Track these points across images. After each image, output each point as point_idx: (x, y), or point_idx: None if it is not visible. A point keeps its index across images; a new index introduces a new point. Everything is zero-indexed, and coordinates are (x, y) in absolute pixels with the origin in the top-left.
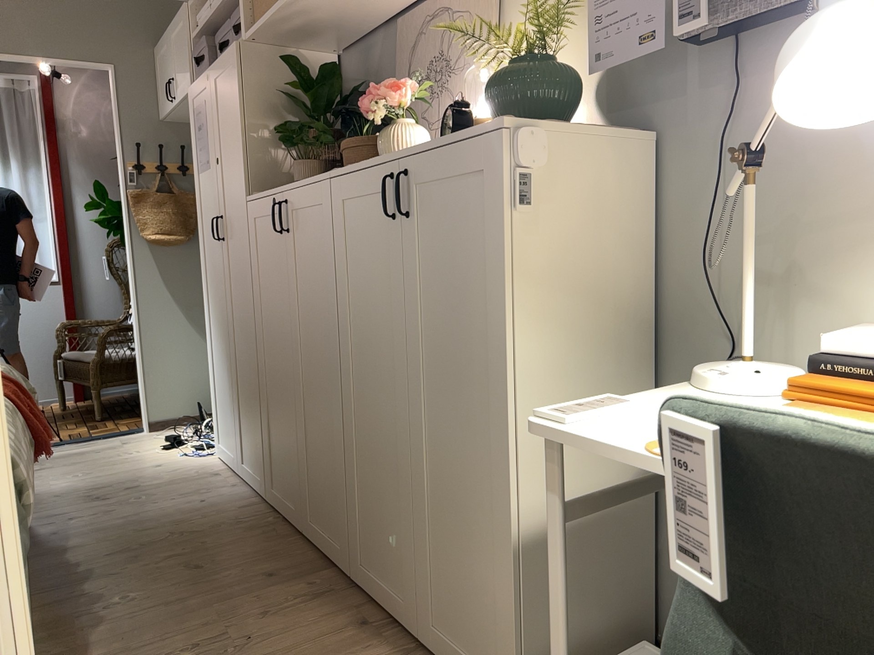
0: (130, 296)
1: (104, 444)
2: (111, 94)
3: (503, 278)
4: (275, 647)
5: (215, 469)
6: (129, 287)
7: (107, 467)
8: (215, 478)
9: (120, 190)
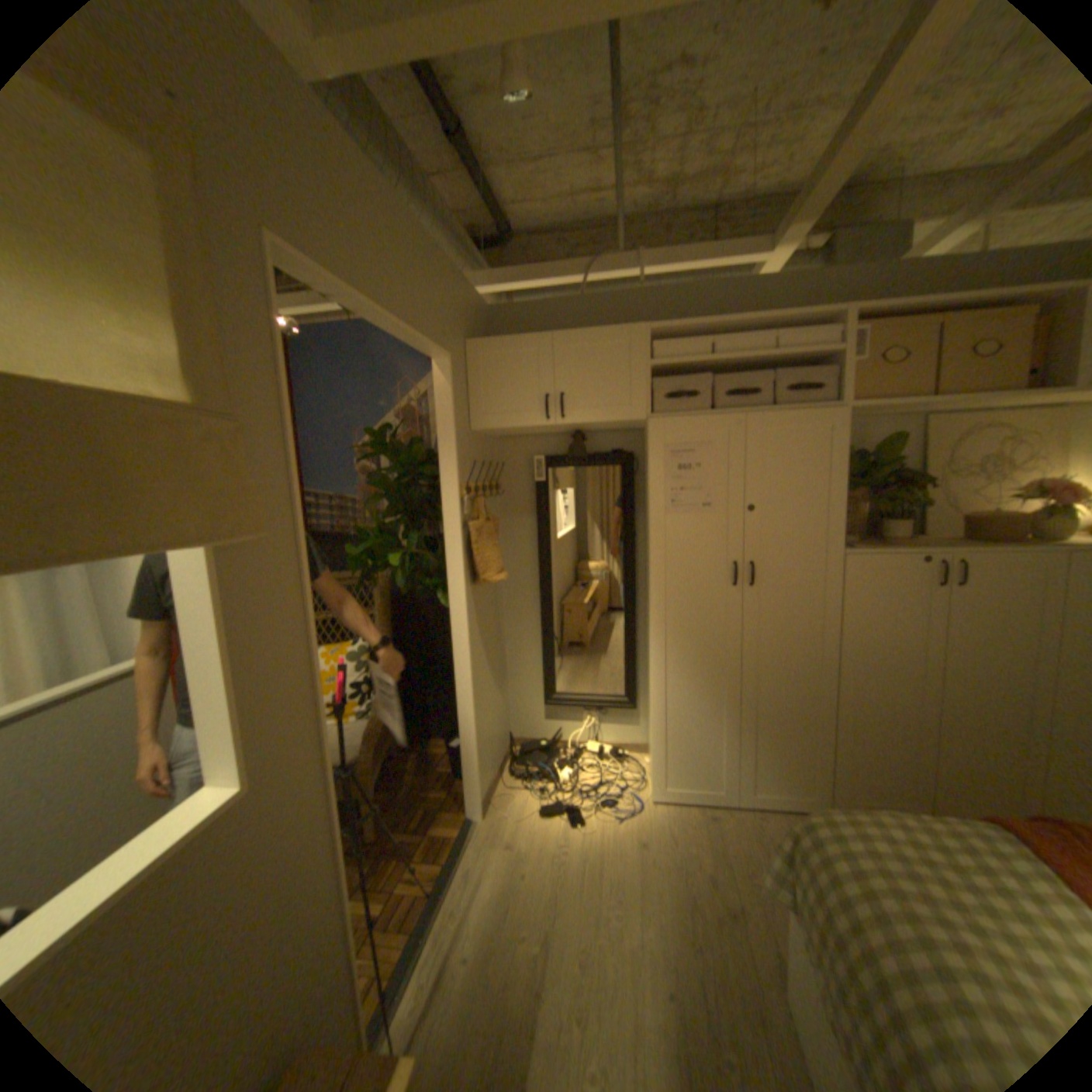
0: (457, 659)
1: (489, 865)
2: (437, 393)
3: None
4: None
5: (695, 817)
6: (456, 649)
7: (609, 885)
8: (728, 824)
9: (444, 521)
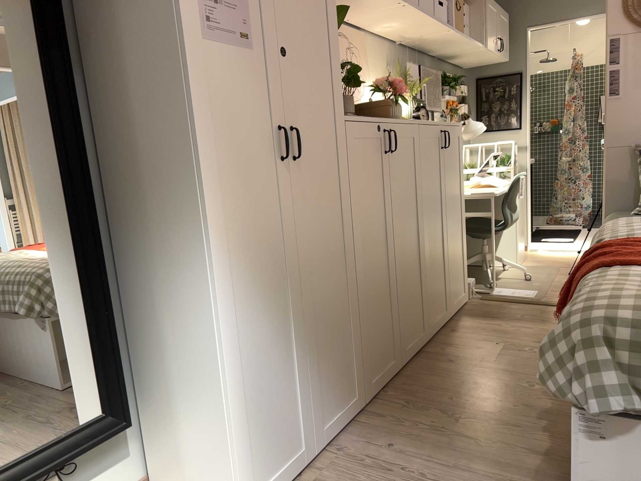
0: None
1: None
2: None
3: (463, 167)
4: (490, 339)
5: None
6: None
7: None
8: None
9: None
